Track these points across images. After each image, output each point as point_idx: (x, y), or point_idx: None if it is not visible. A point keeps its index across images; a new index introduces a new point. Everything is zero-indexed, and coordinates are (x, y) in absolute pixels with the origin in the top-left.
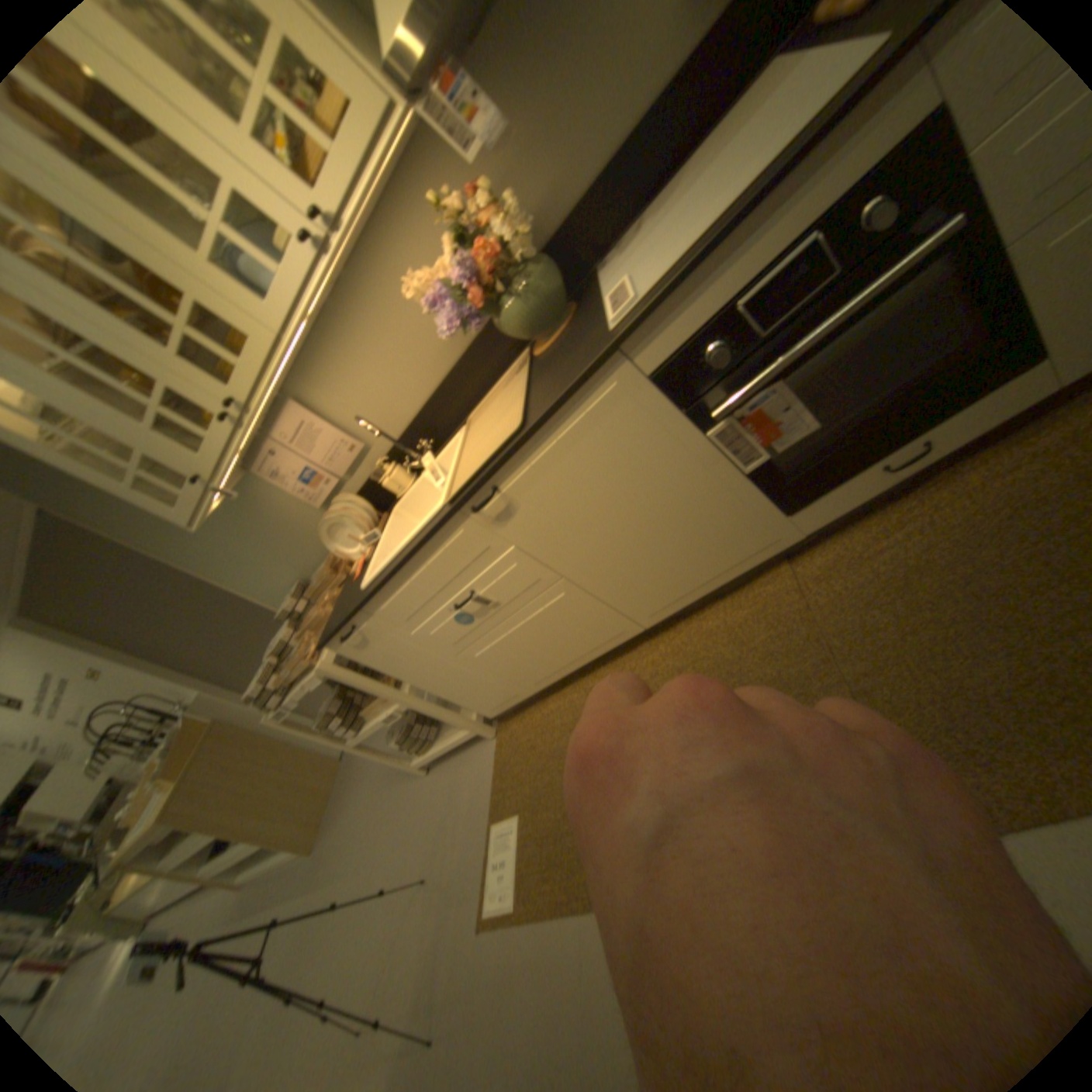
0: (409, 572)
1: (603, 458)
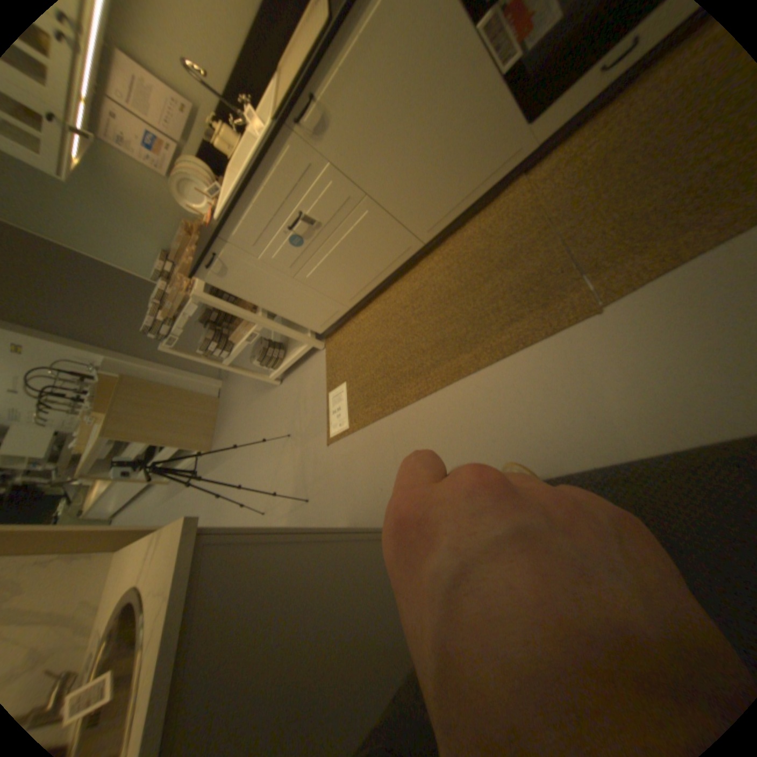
0: (251, 194)
1: (396, 57)
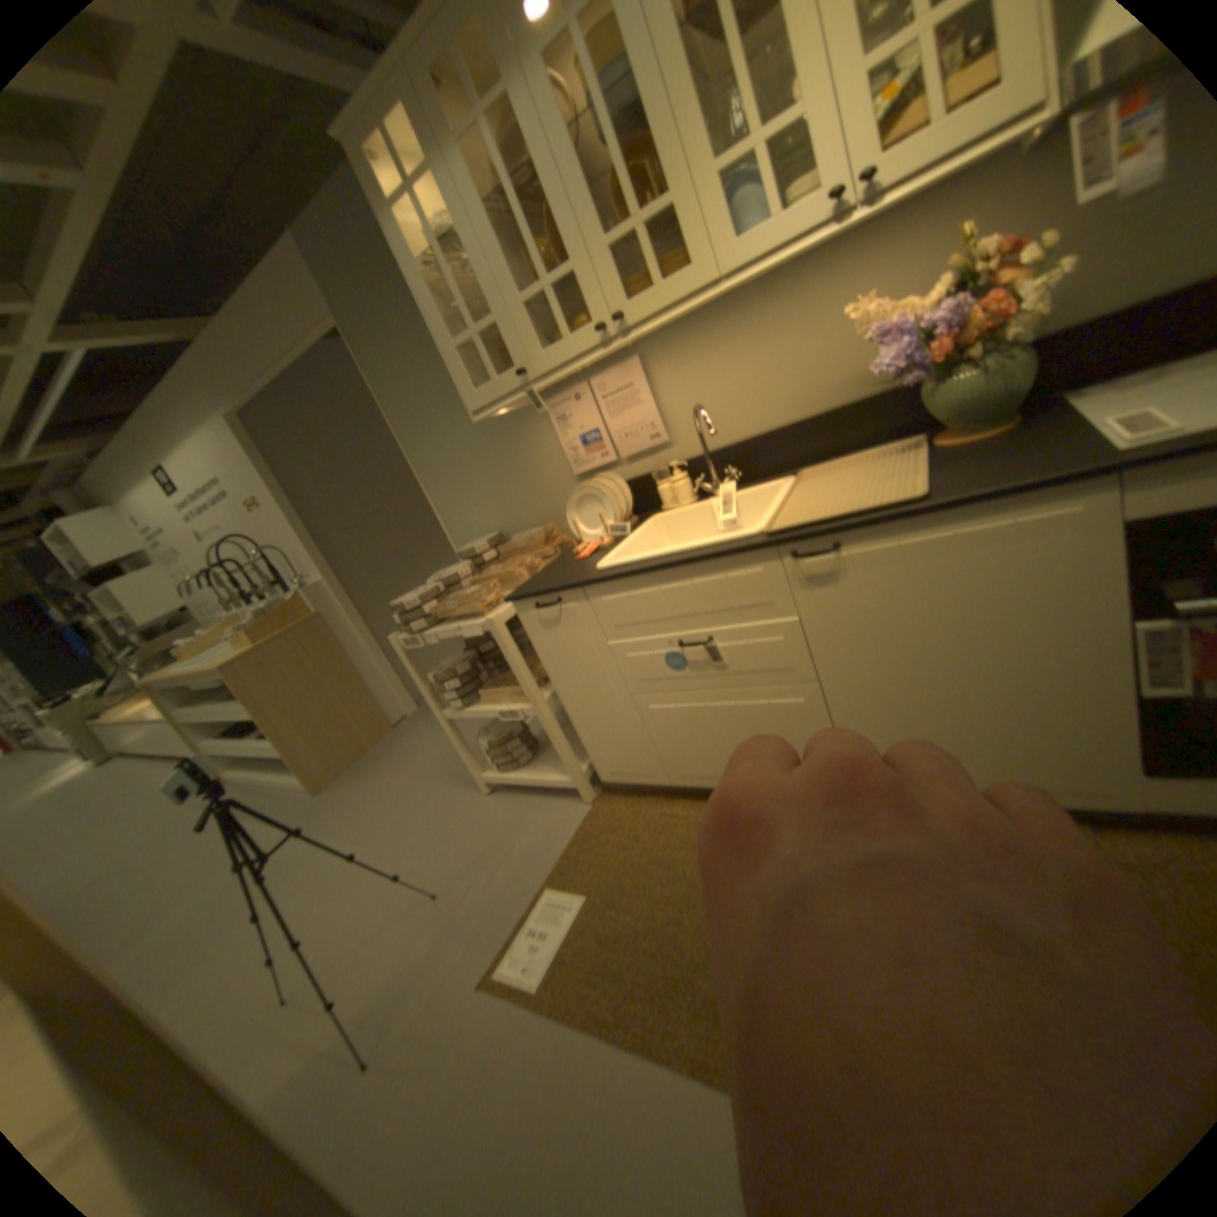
0: (665, 576)
1: (987, 580)
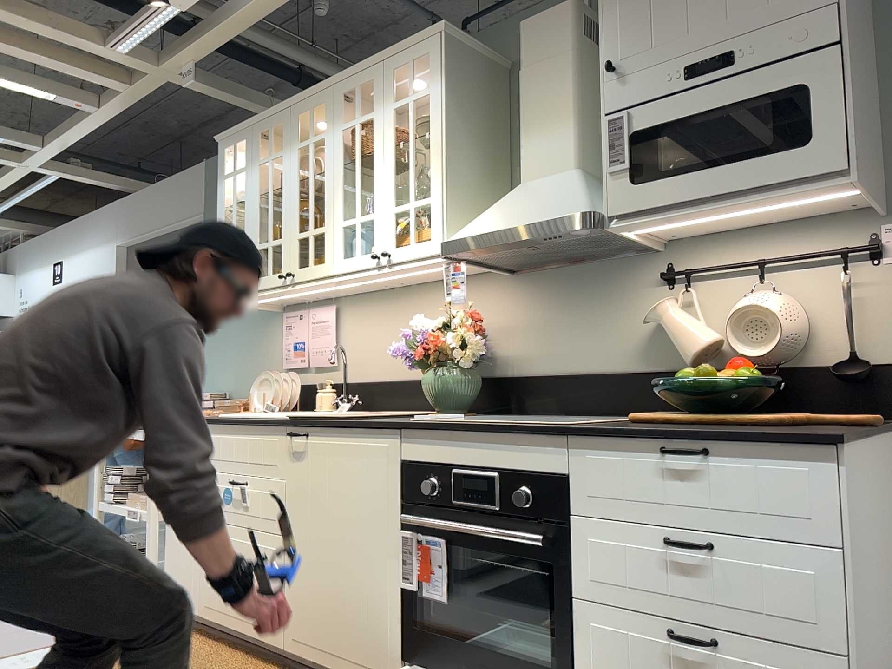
0: (238, 430)
1: (354, 480)
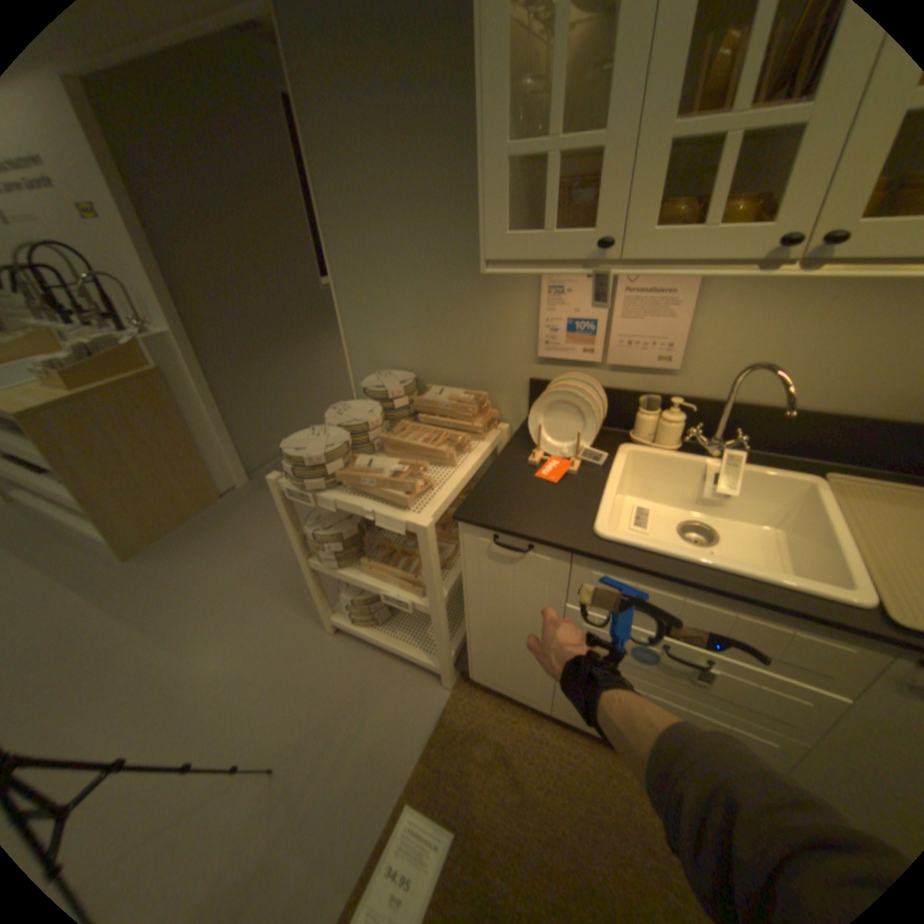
0: (704, 597)
1: None
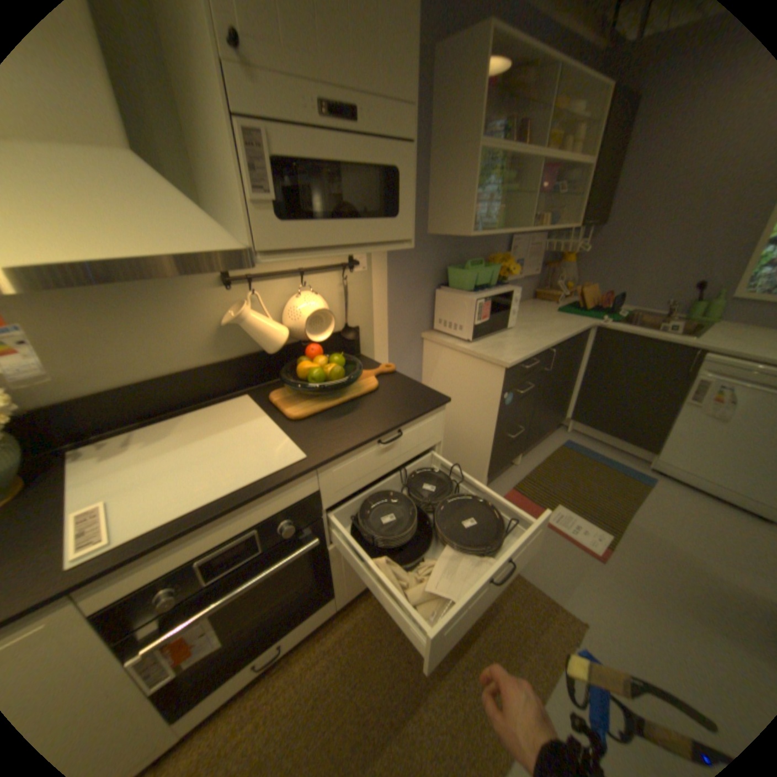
0: None
1: None
